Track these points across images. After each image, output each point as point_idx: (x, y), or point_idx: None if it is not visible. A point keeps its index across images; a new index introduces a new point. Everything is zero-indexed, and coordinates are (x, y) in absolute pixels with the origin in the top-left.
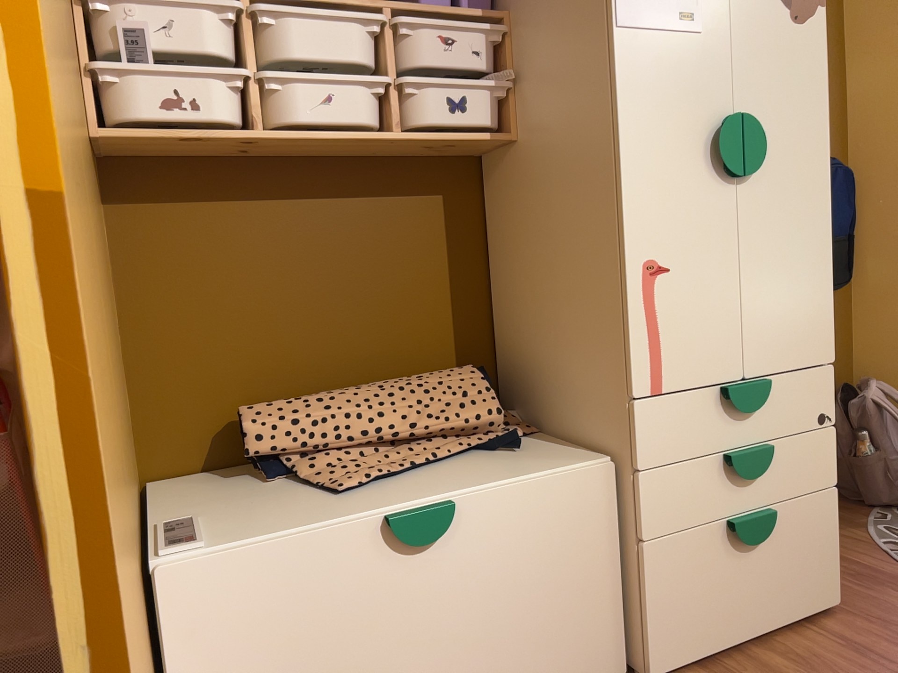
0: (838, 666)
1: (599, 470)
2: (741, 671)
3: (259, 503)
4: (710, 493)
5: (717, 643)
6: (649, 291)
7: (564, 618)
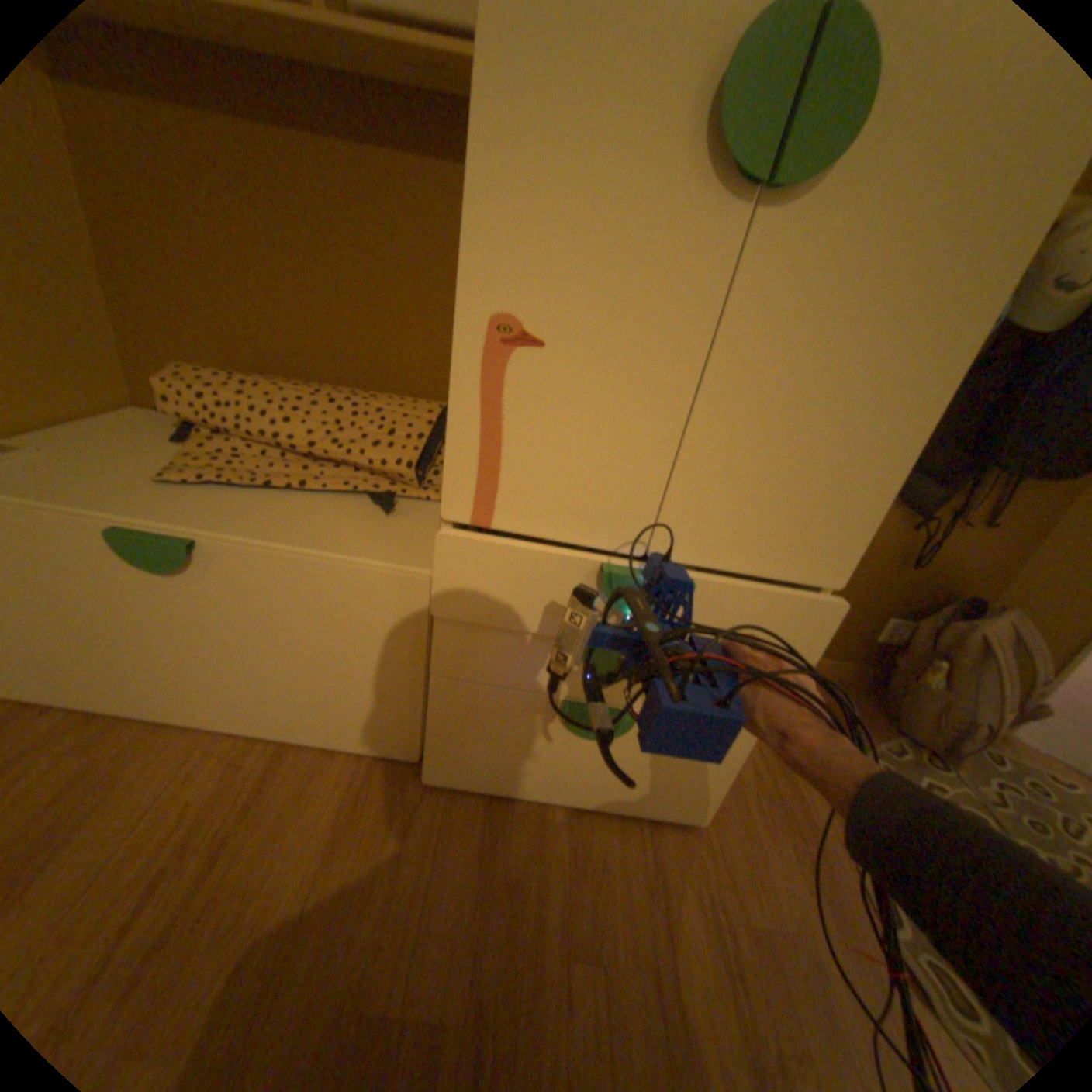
0: (607, 895)
1: (404, 577)
2: (512, 829)
3: (103, 459)
4: (542, 662)
5: (514, 790)
6: (491, 368)
7: (344, 692)
